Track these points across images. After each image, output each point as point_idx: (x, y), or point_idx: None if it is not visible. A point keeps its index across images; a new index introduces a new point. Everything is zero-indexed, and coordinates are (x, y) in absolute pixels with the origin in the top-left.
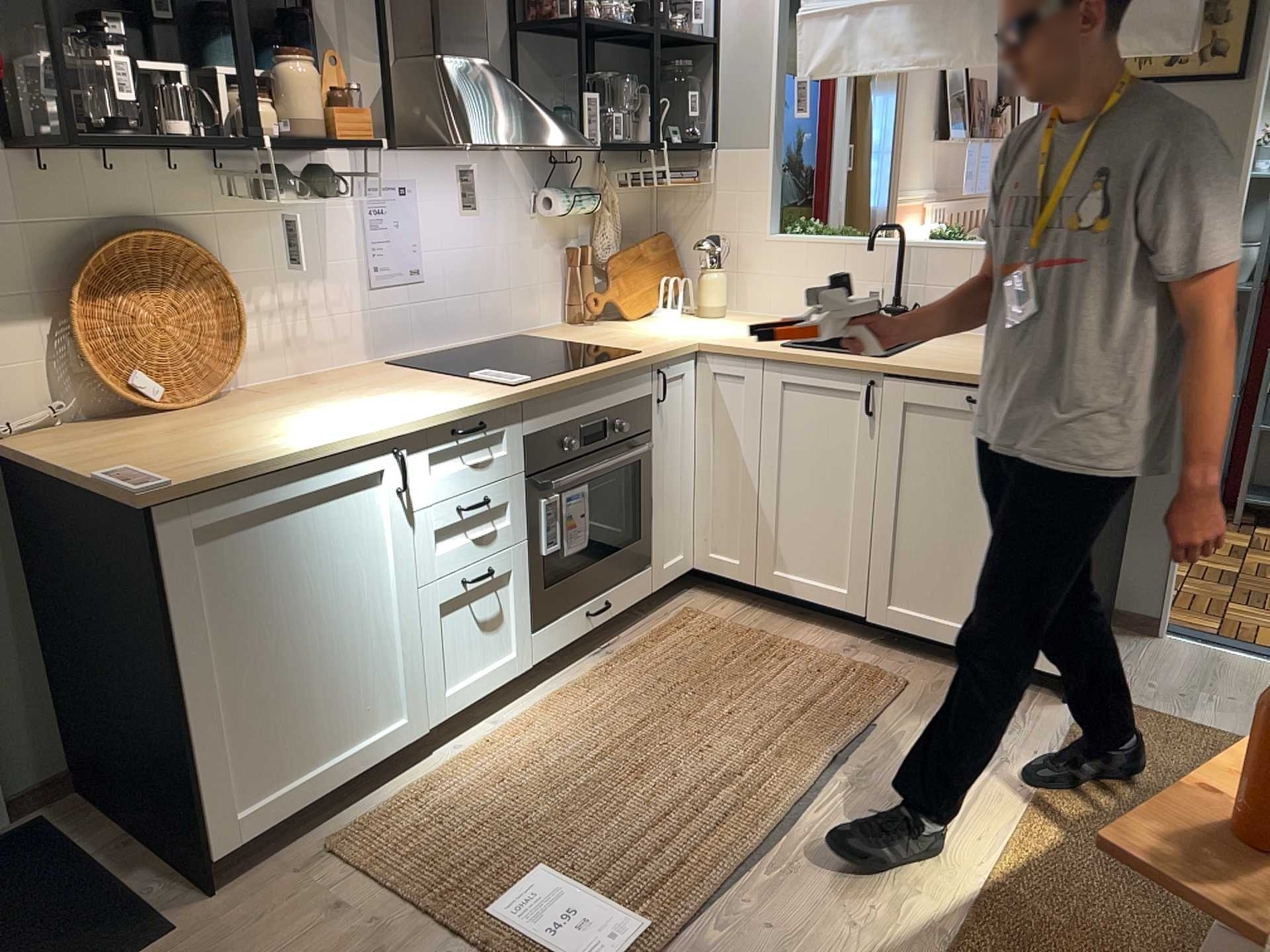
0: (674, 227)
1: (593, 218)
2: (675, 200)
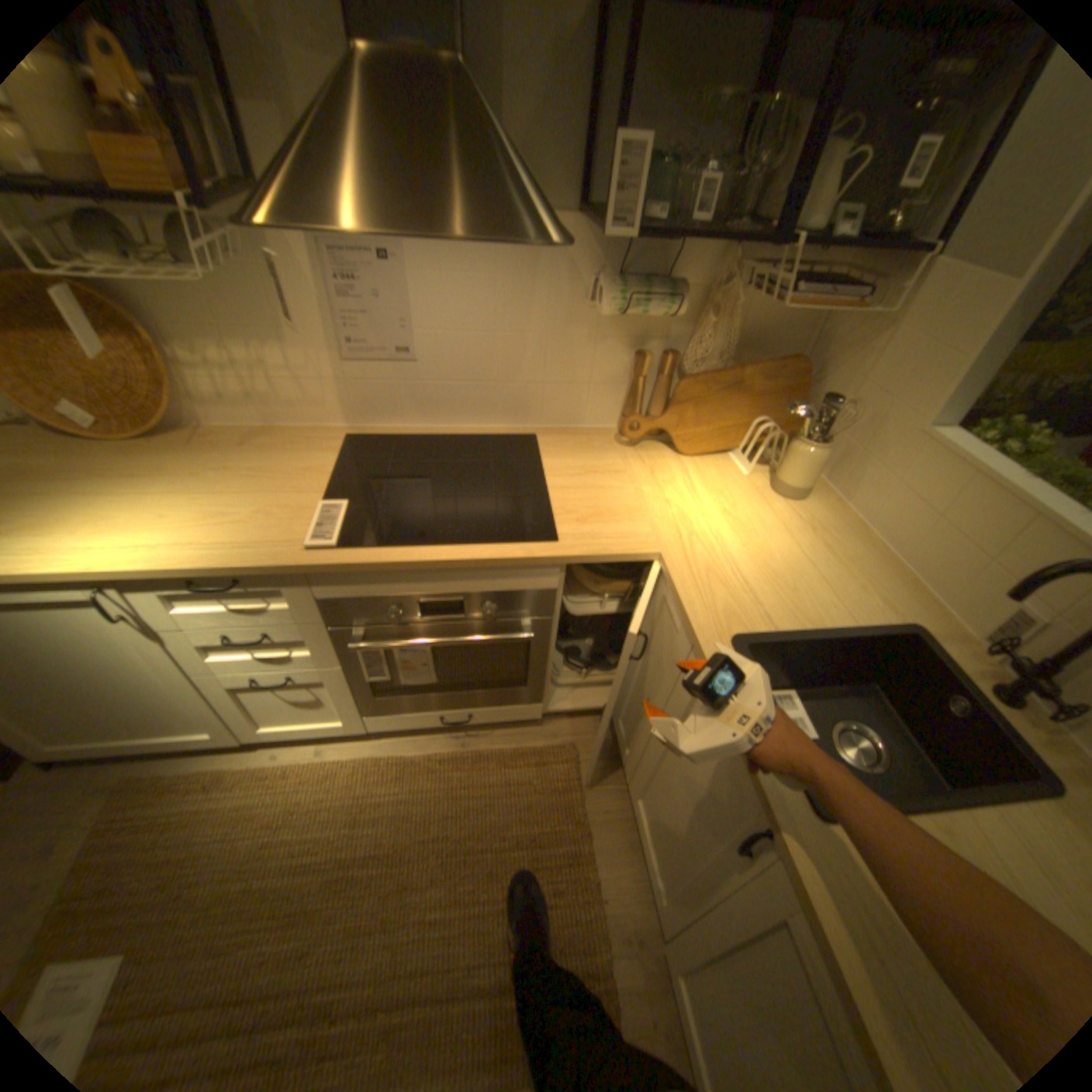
0: (832, 350)
1: (700, 318)
2: (849, 315)
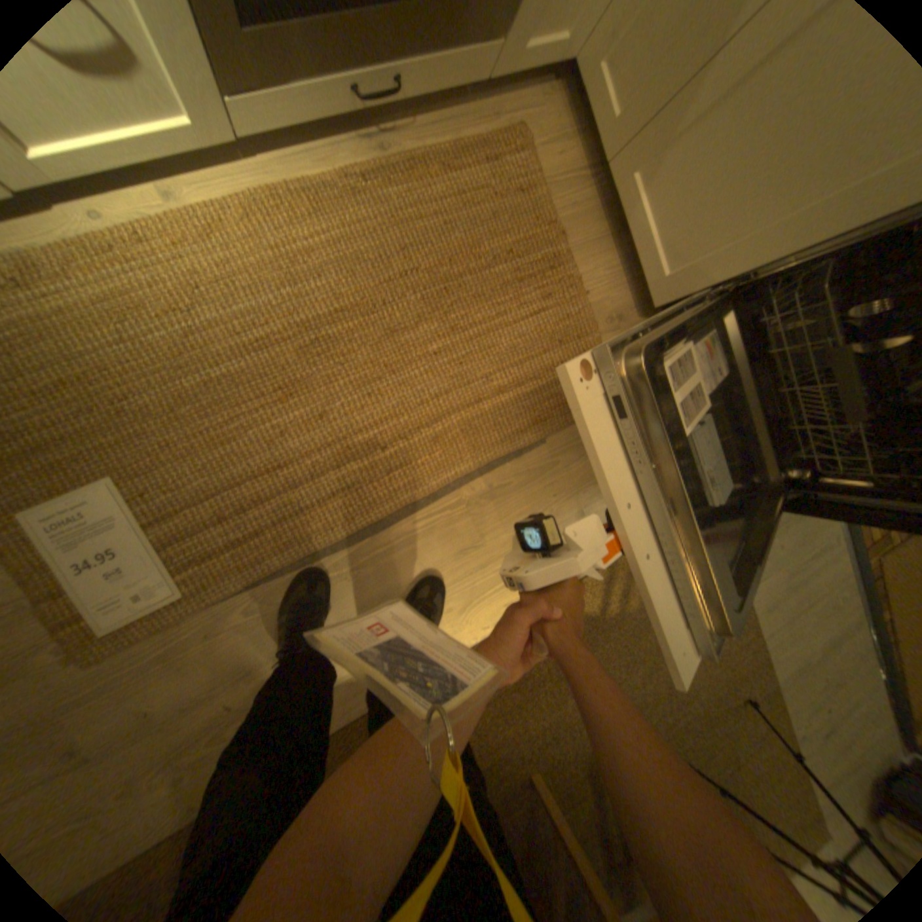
0: None
1: None
2: None
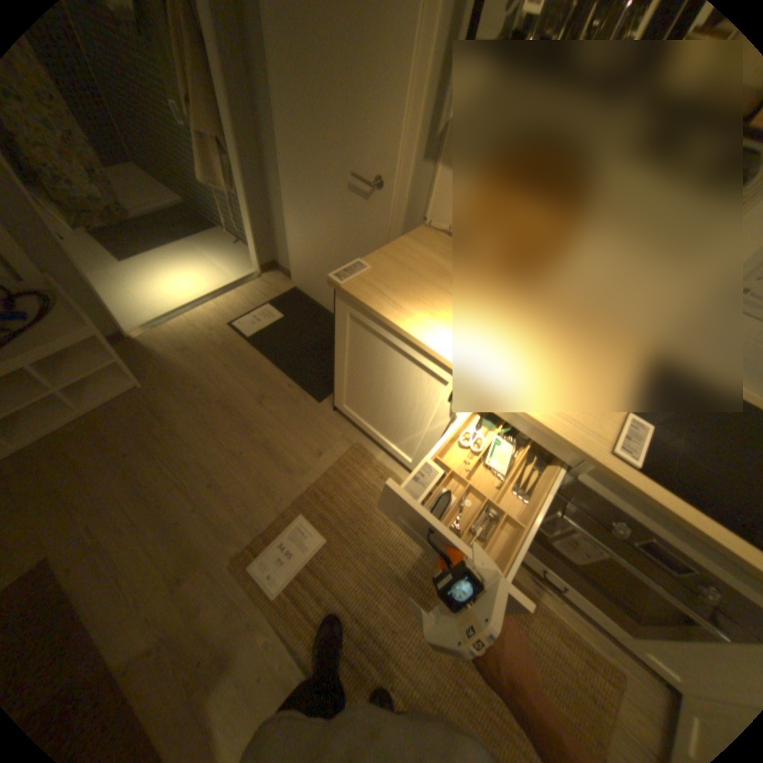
0: None
1: None
2: None
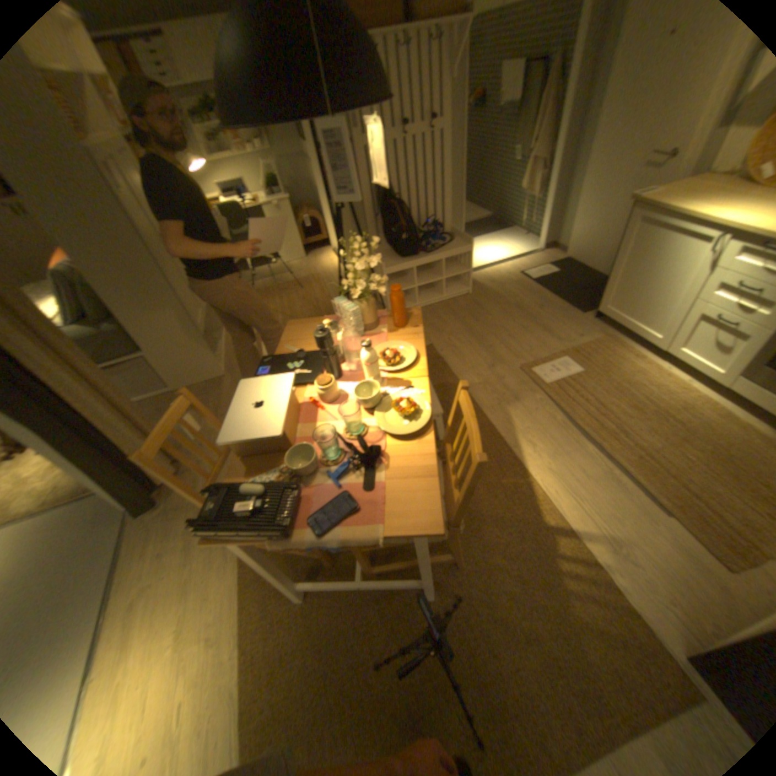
0: None
1: None
2: None
